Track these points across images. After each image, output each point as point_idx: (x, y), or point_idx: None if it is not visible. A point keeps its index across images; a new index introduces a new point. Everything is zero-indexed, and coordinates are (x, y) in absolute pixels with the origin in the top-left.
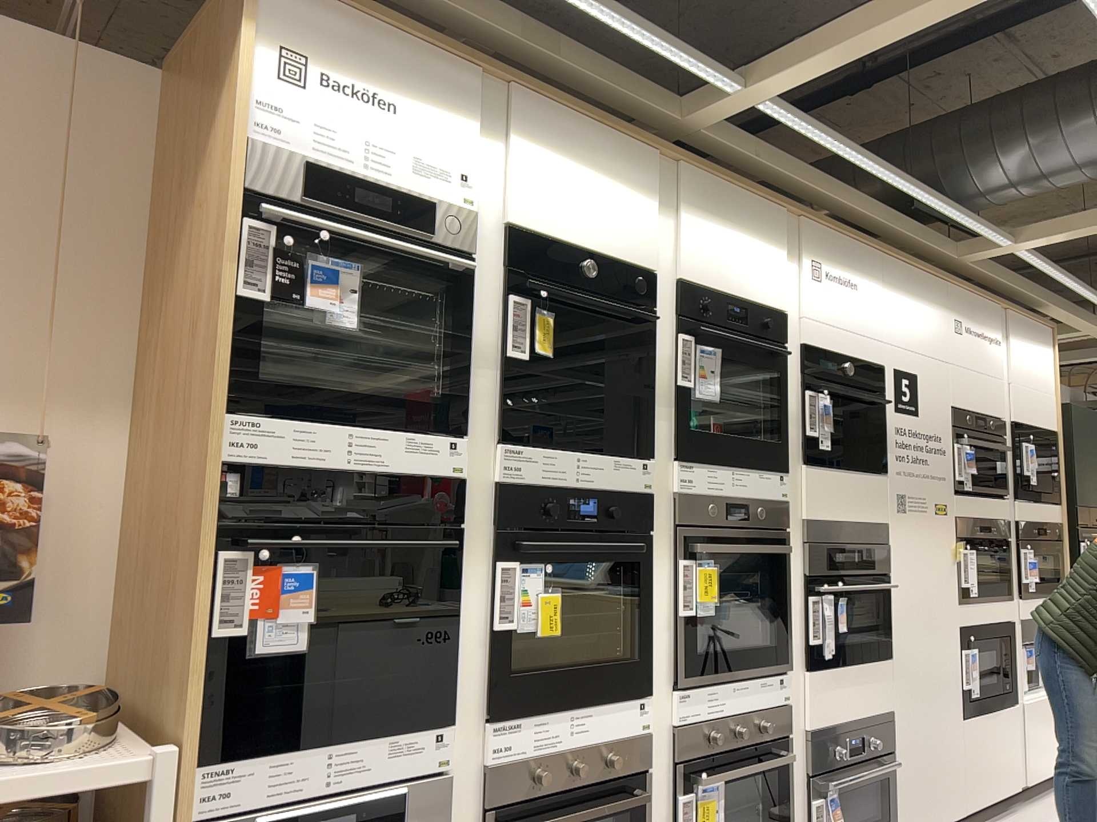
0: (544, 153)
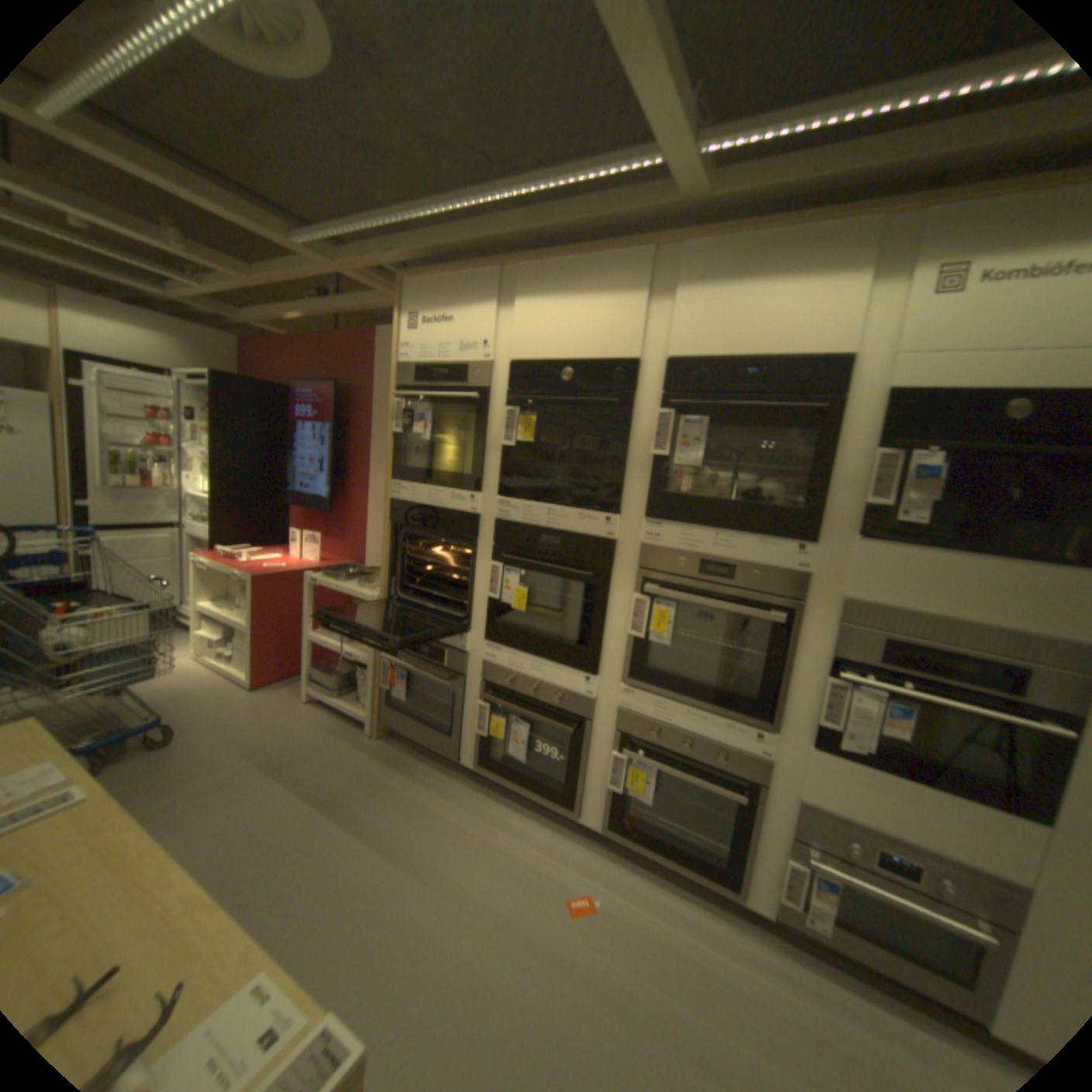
0: (536, 297)
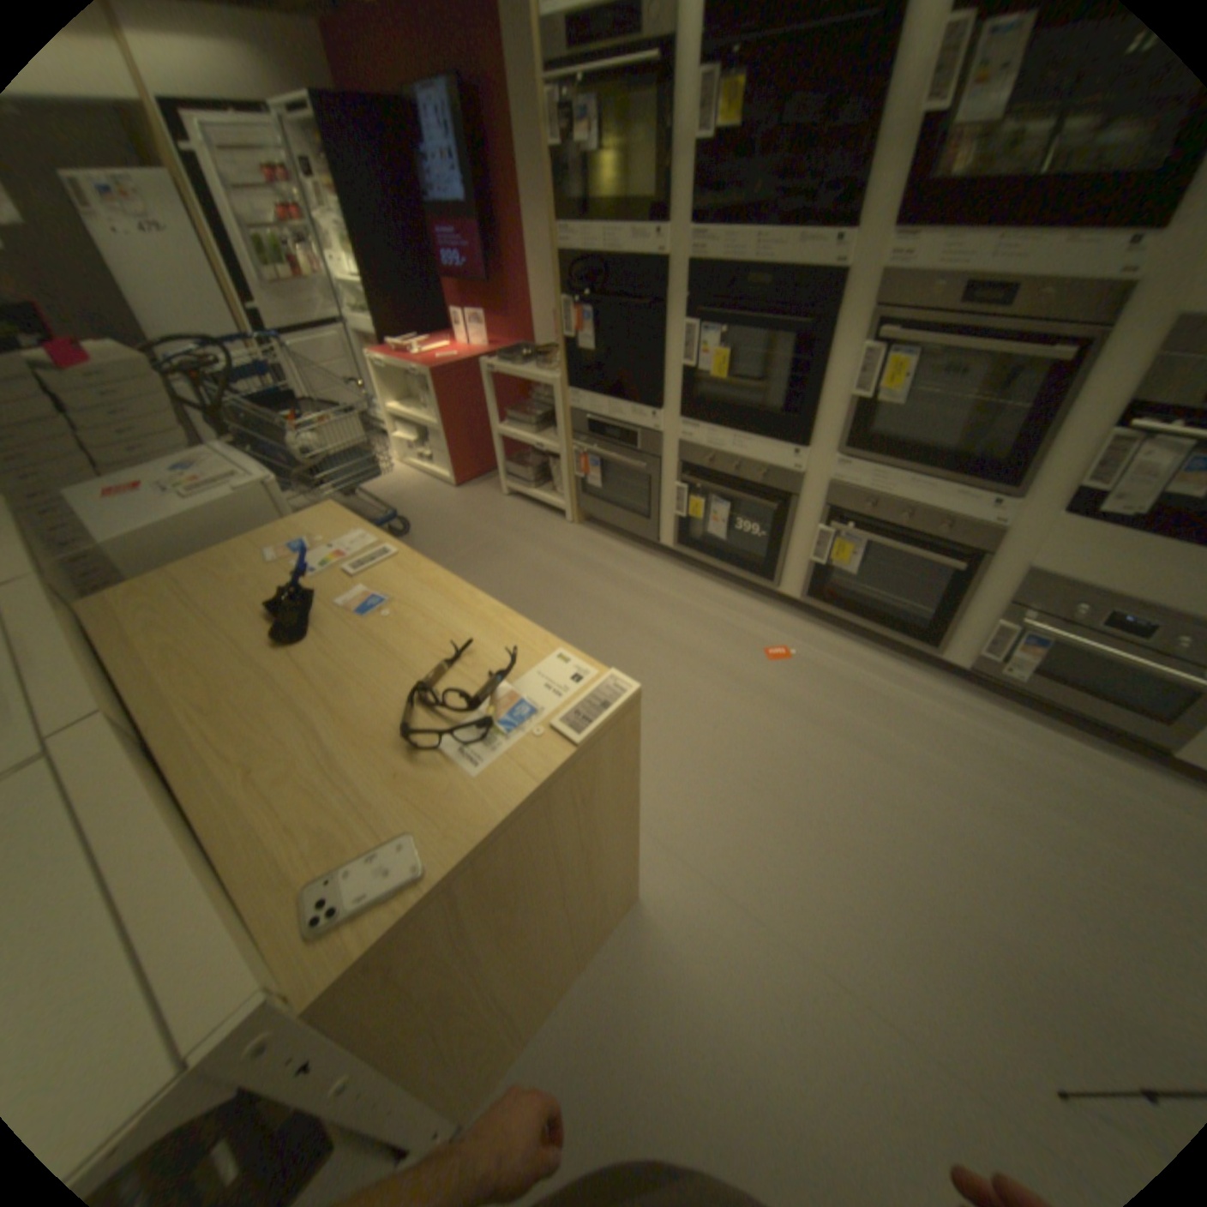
0: None
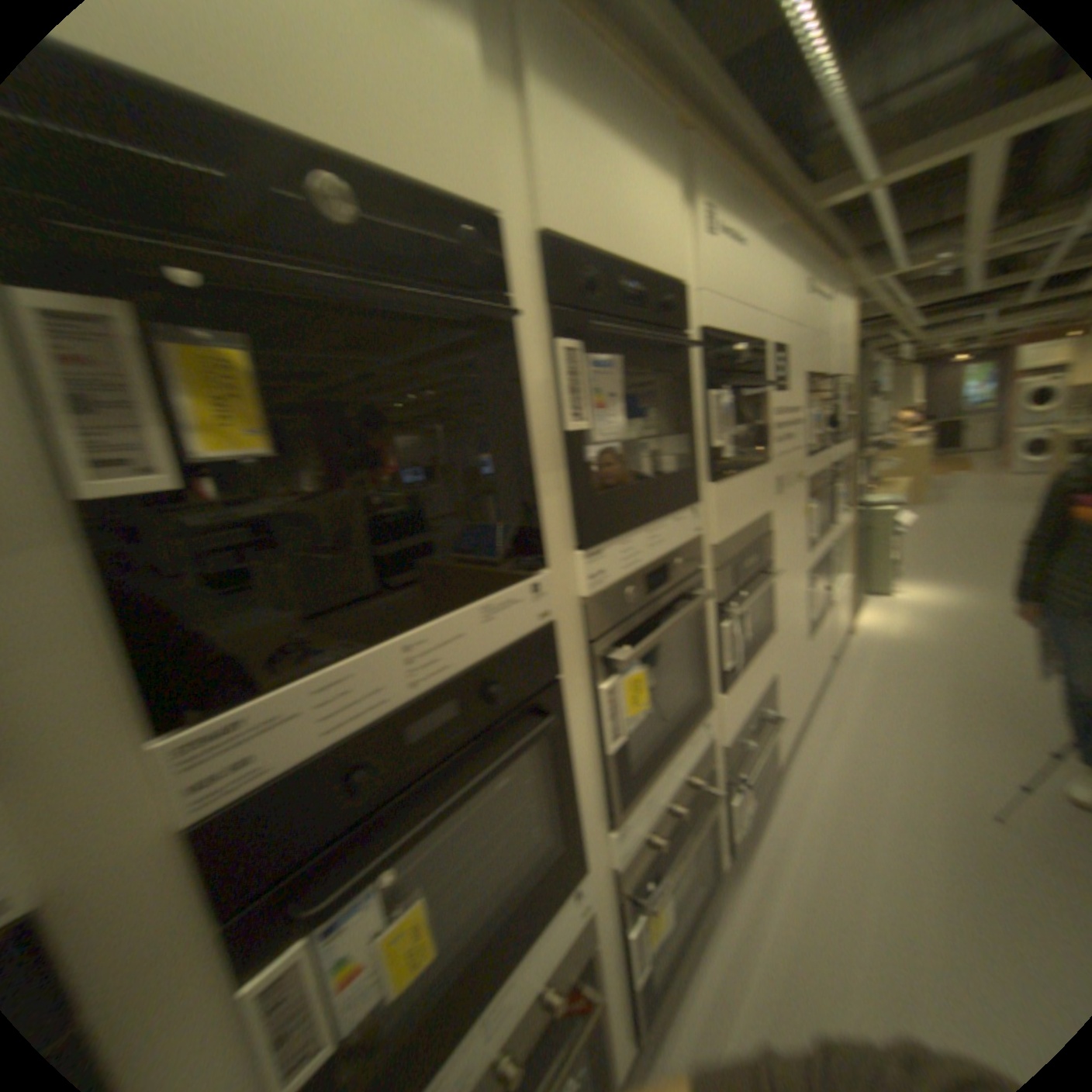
0: None
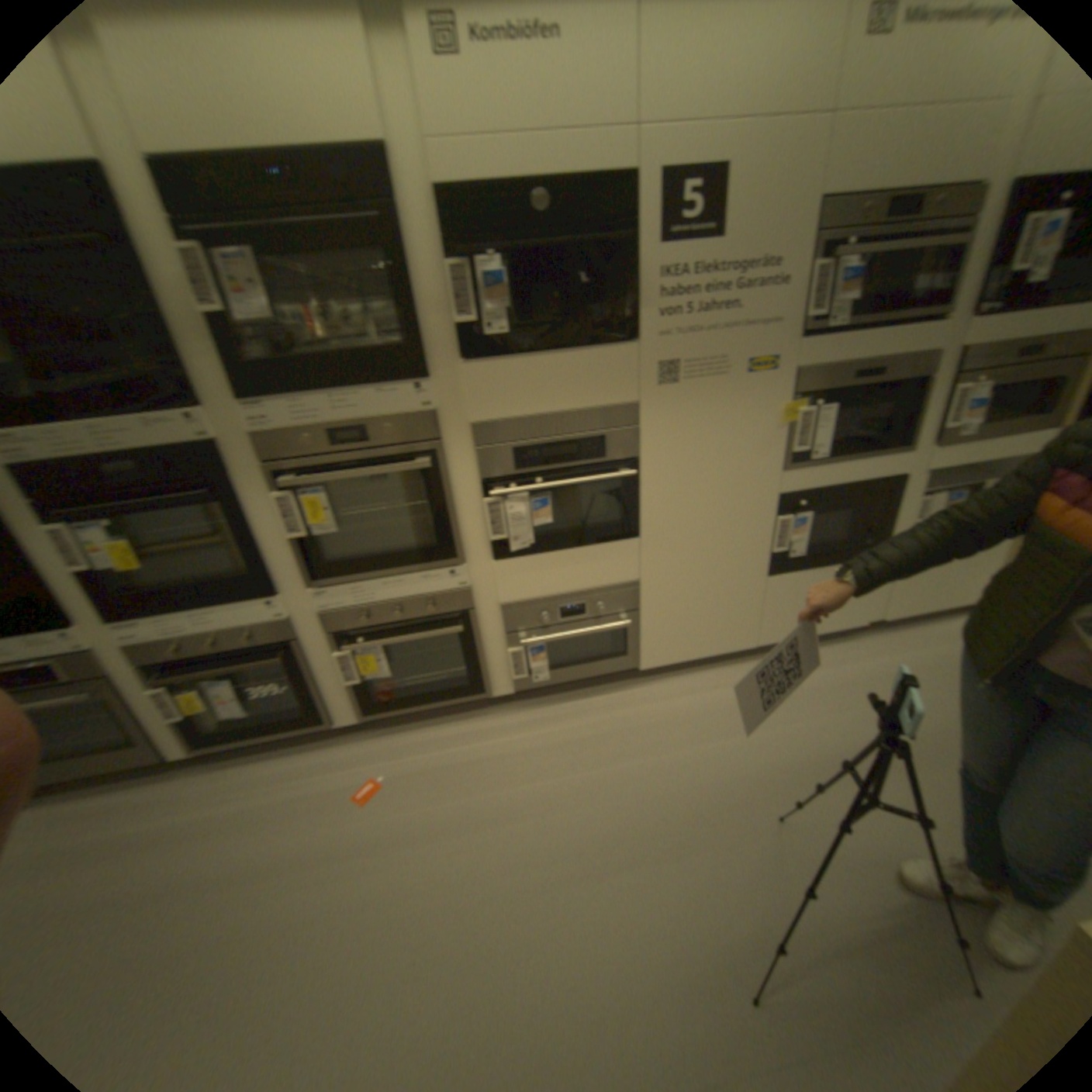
0: None
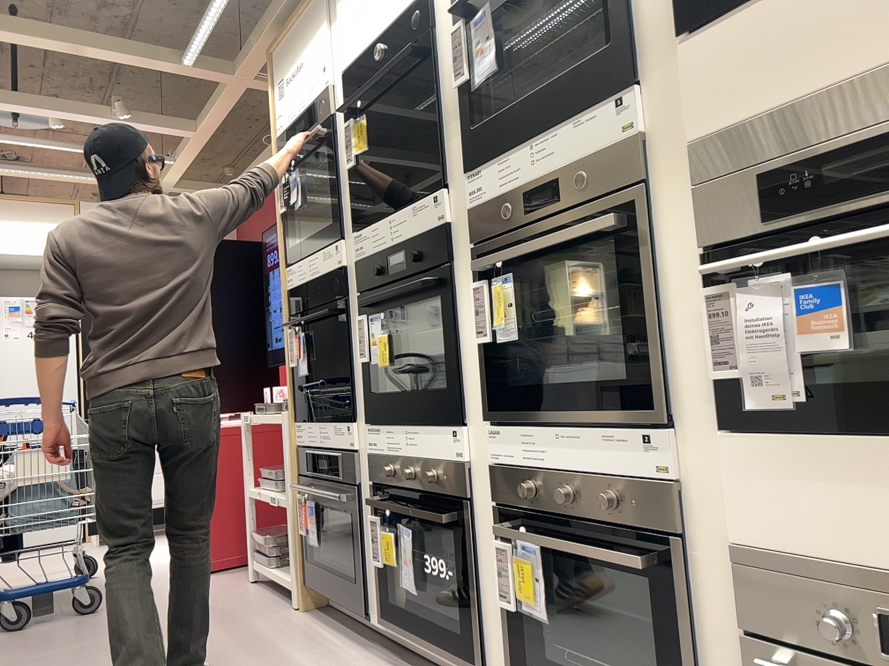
0: None
